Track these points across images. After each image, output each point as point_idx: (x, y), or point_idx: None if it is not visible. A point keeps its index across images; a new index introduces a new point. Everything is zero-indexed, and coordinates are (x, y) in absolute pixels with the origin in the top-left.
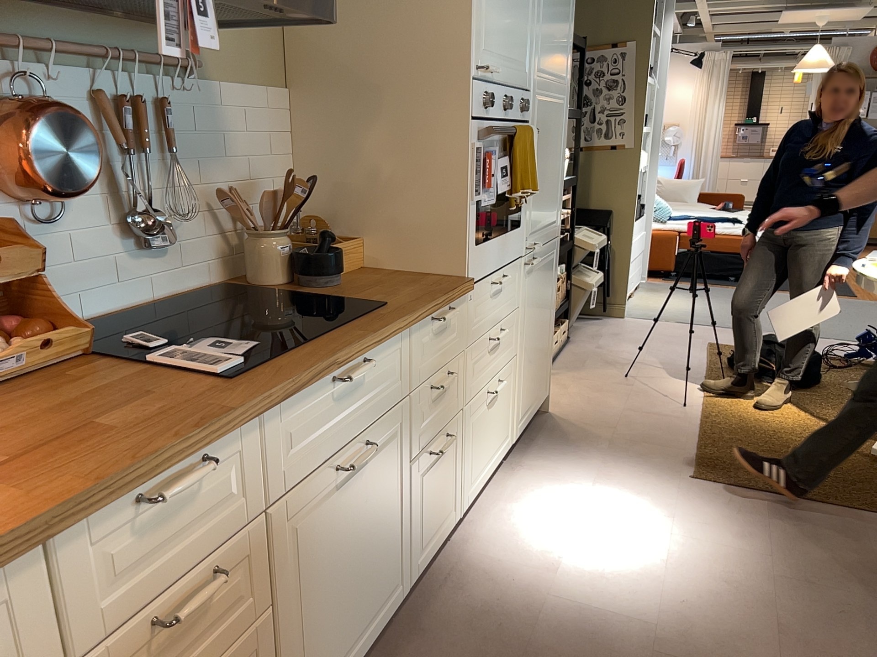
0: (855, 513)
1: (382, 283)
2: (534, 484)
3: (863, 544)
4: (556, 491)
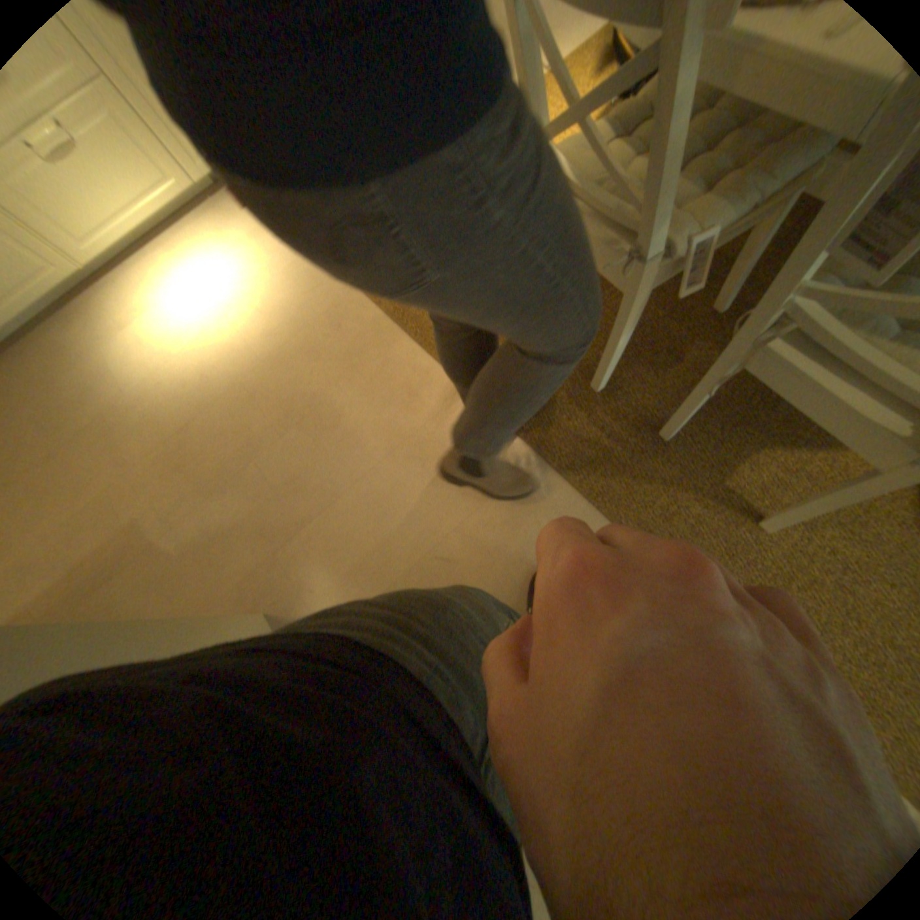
0: (400, 335)
1: None
2: (201, 232)
3: (354, 373)
4: (207, 245)
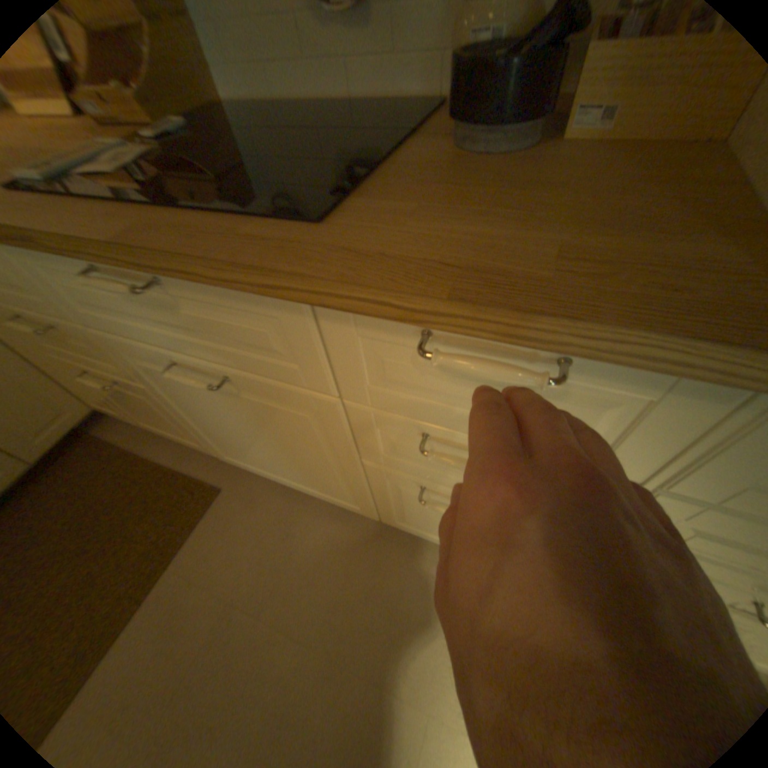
0: None
1: (544, 194)
2: None
3: None
4: None
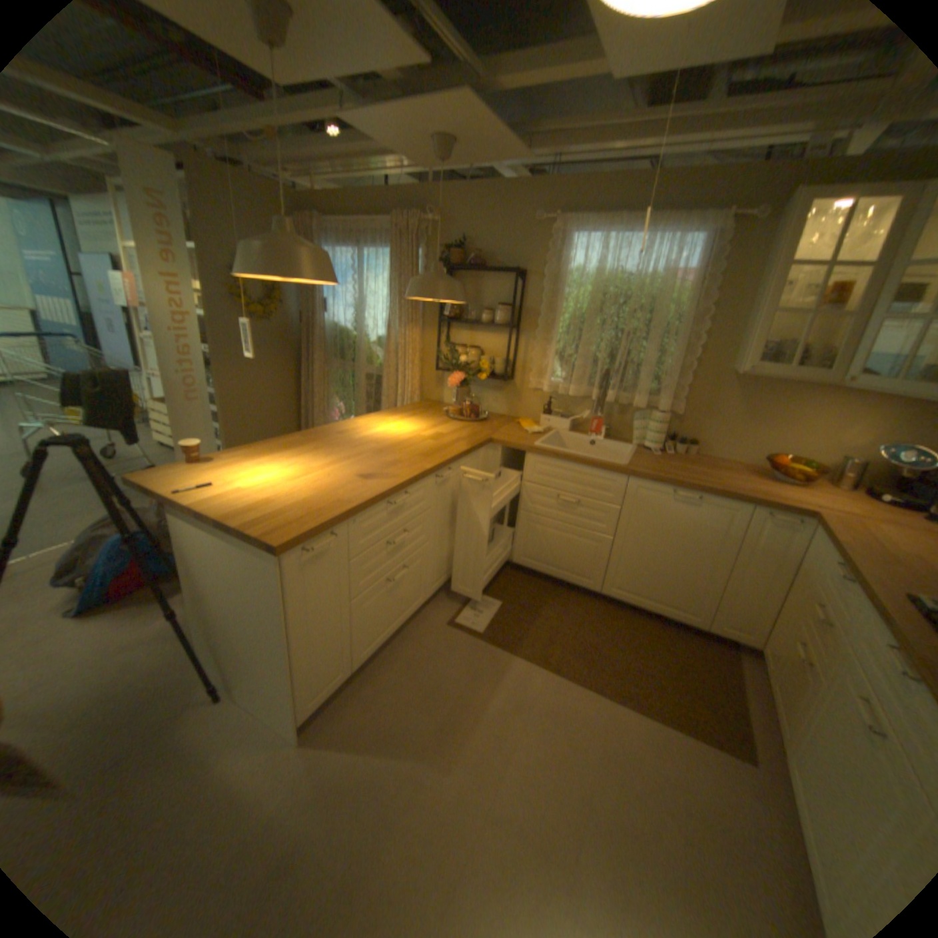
0: None
1: None
2: None
3: None
4: None
